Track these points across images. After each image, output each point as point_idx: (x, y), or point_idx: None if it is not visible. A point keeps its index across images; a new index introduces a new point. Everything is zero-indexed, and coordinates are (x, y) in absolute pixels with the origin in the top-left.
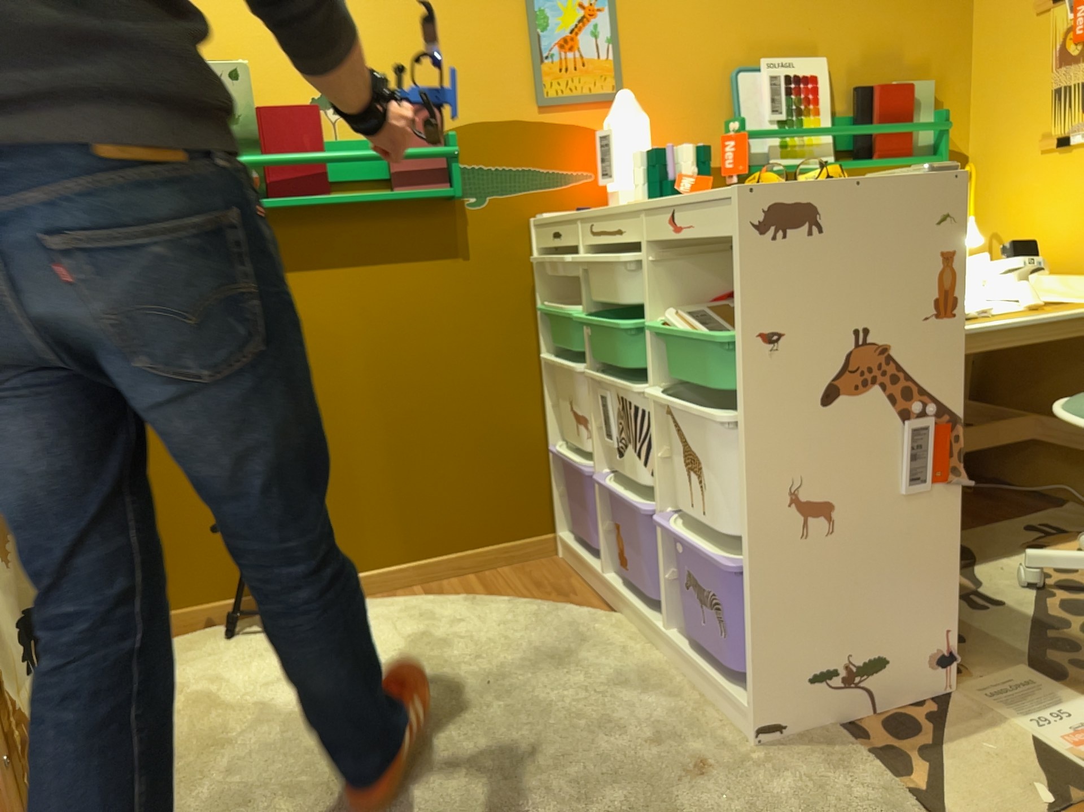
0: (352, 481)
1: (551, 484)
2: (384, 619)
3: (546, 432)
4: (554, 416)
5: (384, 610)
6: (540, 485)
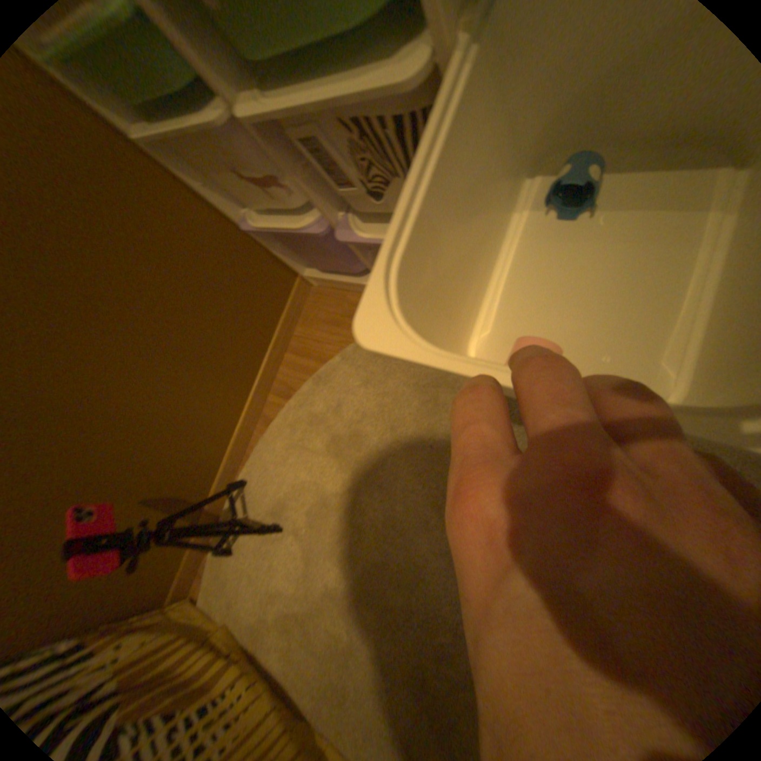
0: (155, 419)
1: (265, 251)
2: (295, 451)
3: (221, 217)
4: (213, 198)
5: (285, 442)
6: (260, 261)
